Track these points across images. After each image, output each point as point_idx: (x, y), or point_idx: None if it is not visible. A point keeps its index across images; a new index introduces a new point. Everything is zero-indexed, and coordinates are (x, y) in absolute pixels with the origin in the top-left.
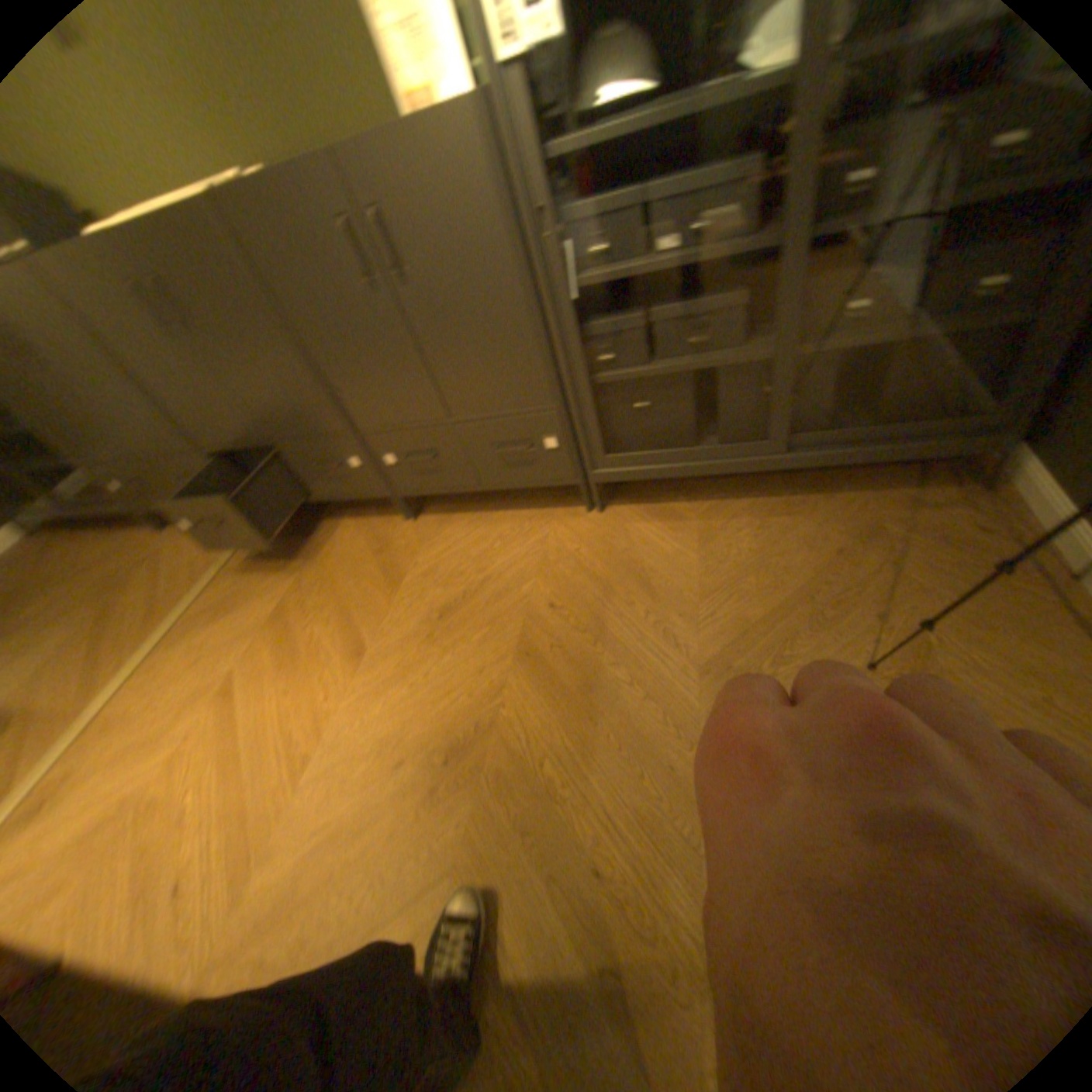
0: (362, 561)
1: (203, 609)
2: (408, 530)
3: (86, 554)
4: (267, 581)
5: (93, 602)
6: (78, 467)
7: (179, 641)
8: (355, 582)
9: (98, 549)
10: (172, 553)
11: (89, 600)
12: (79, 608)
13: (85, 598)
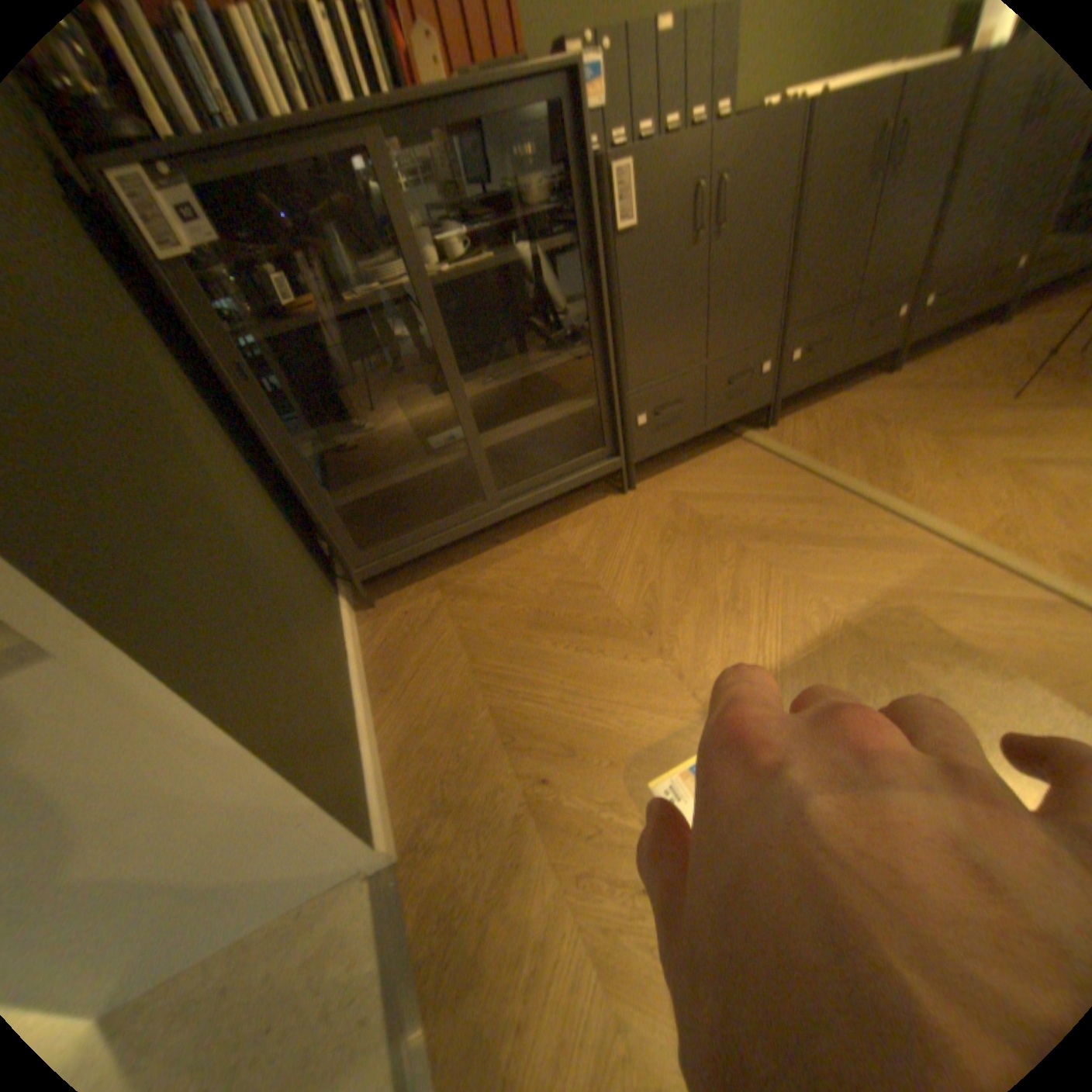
0: (920, 393)
1: (860, 468)
2: (907, 374)
3: (550, 548)
4: (871, 434)
5: (700, 540)
6: (628, 390)
7: (900, 483)
8: (948, 398)
9: (559, 538)
10: (697, 483)
11: (687, 544)
12: (693, 552)
13: (675, 548)
